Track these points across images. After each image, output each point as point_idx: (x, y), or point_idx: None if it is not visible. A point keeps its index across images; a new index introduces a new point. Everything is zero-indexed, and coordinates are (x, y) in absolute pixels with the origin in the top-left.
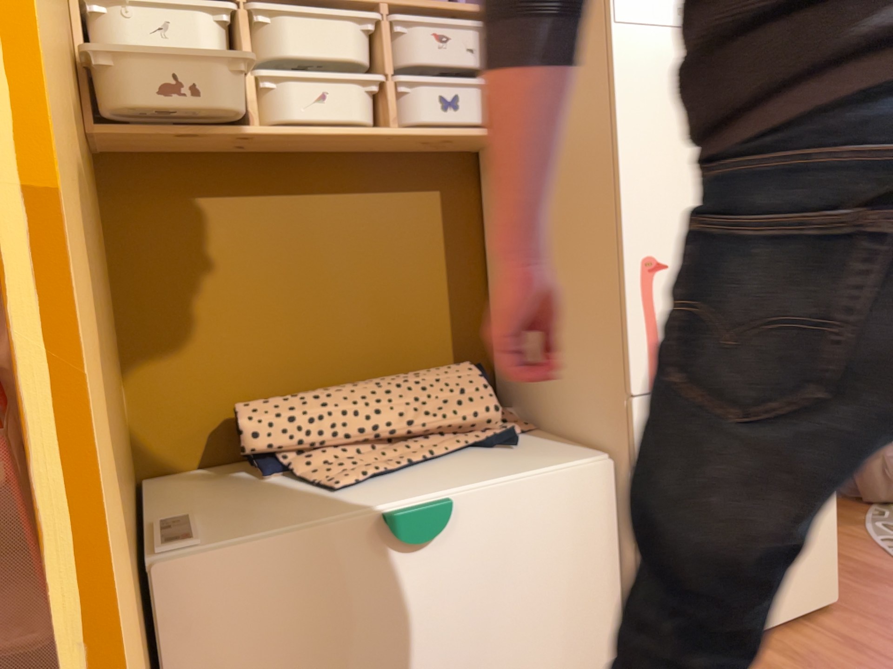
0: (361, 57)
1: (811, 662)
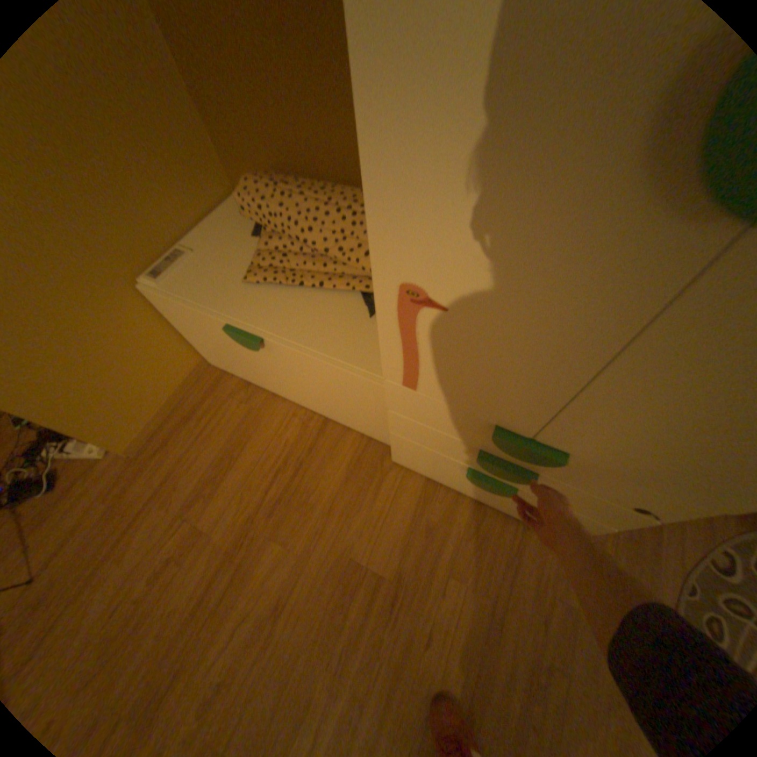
0: None
1: (472, 538)
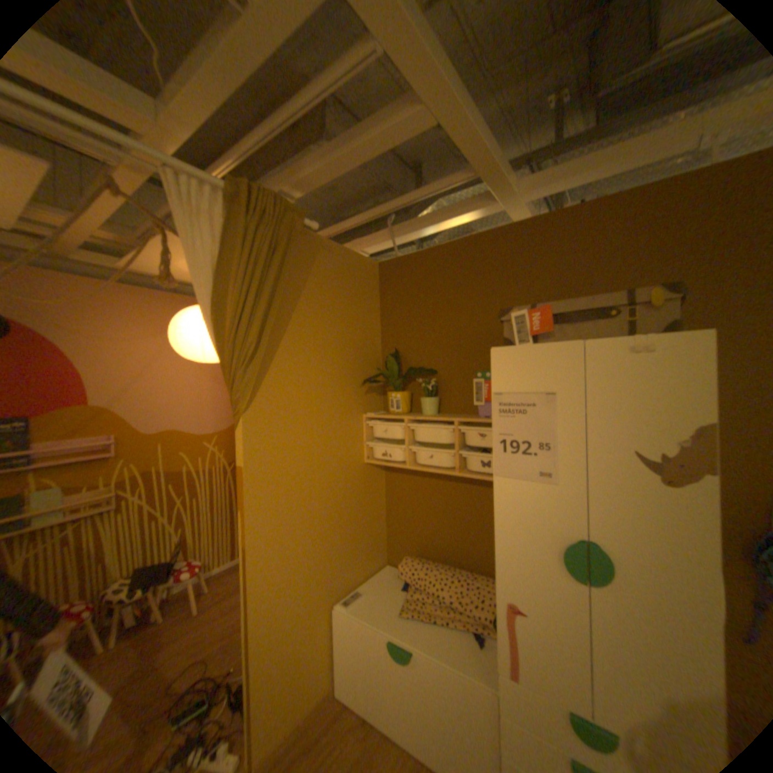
0: (446, 441)
1: None
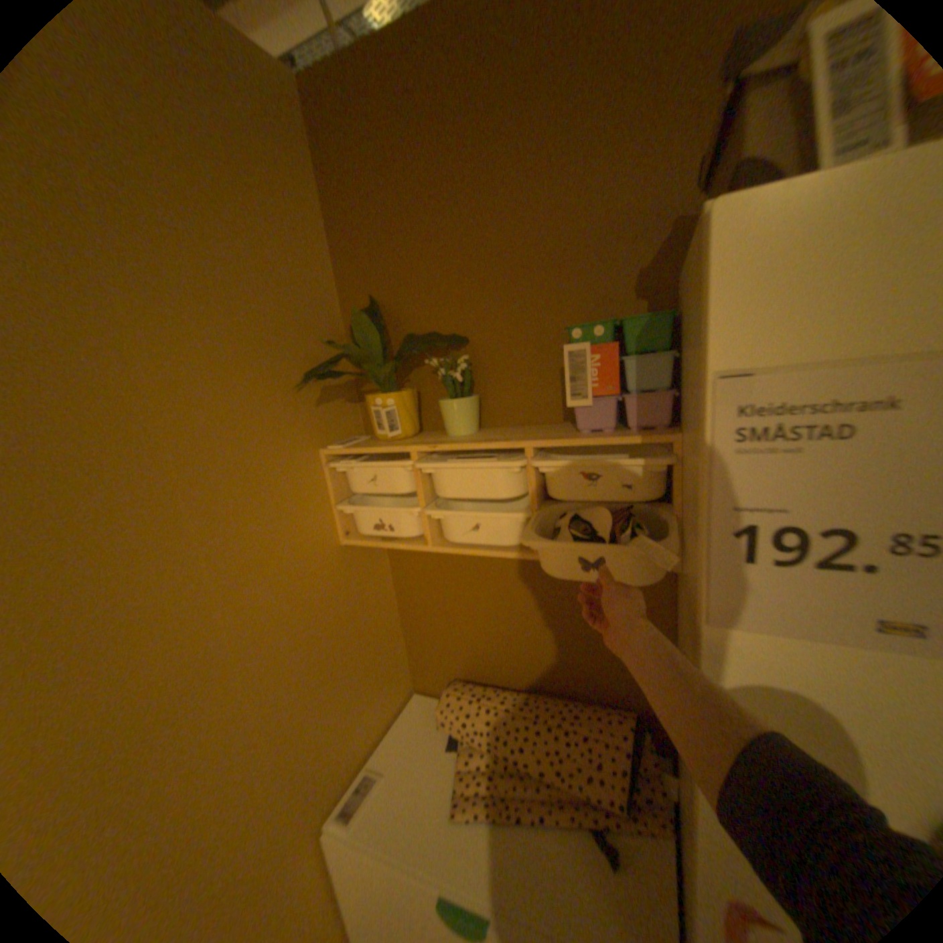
0: (510, 490)
1: None
